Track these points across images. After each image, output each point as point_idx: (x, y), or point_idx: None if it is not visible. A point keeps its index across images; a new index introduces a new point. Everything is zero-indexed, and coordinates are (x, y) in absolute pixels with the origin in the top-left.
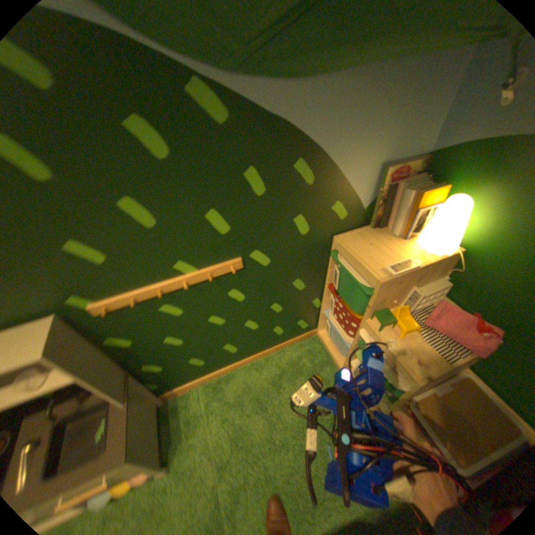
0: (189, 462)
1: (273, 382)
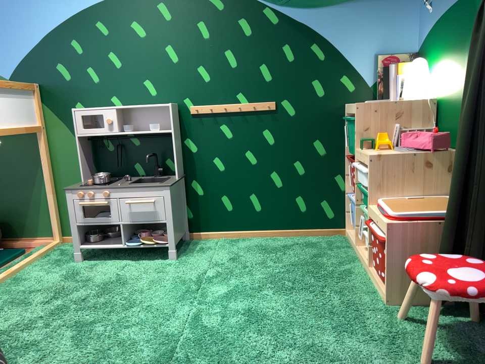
0: (192, 261)
1: (284, 247)
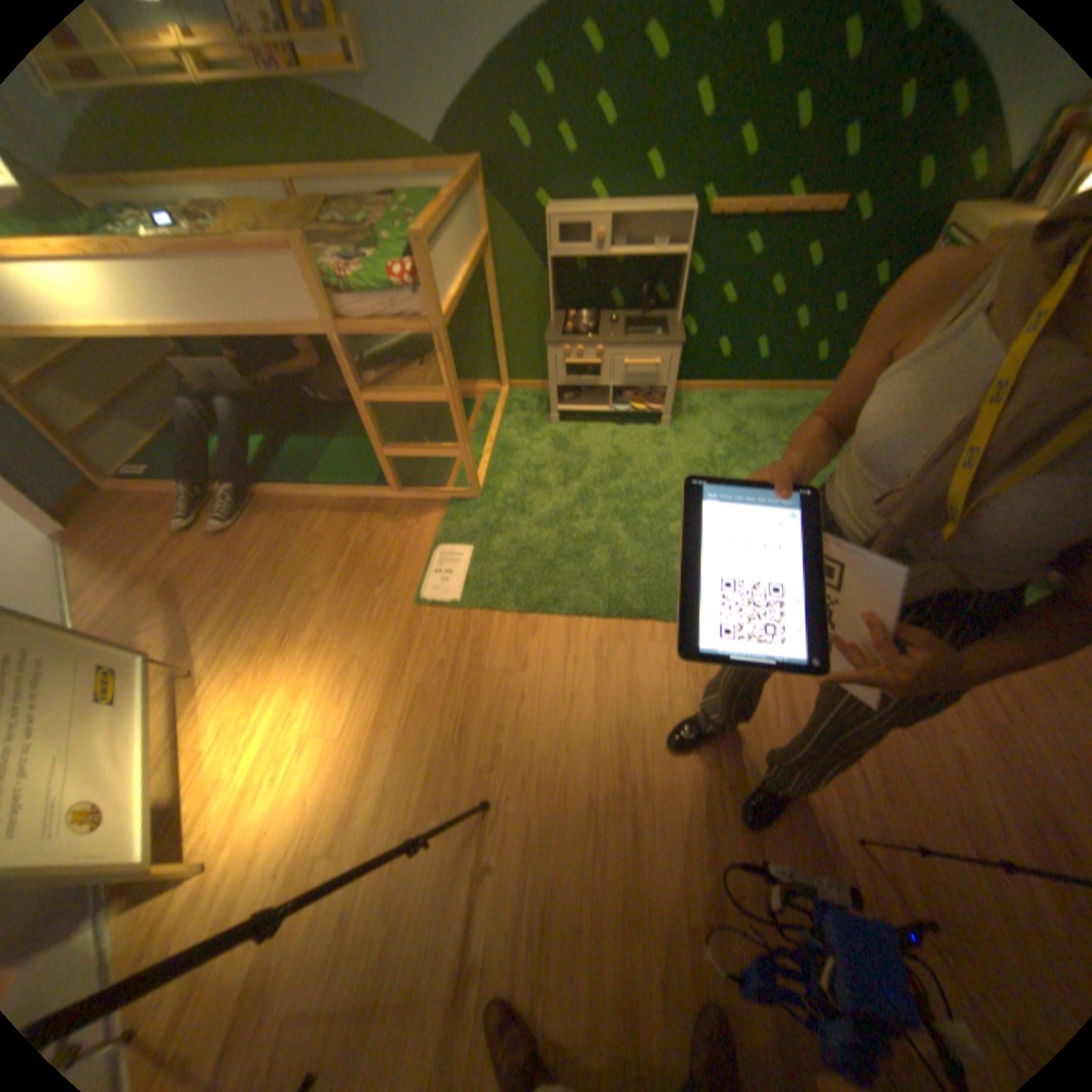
0: (686, 429)
1: (788, 410)
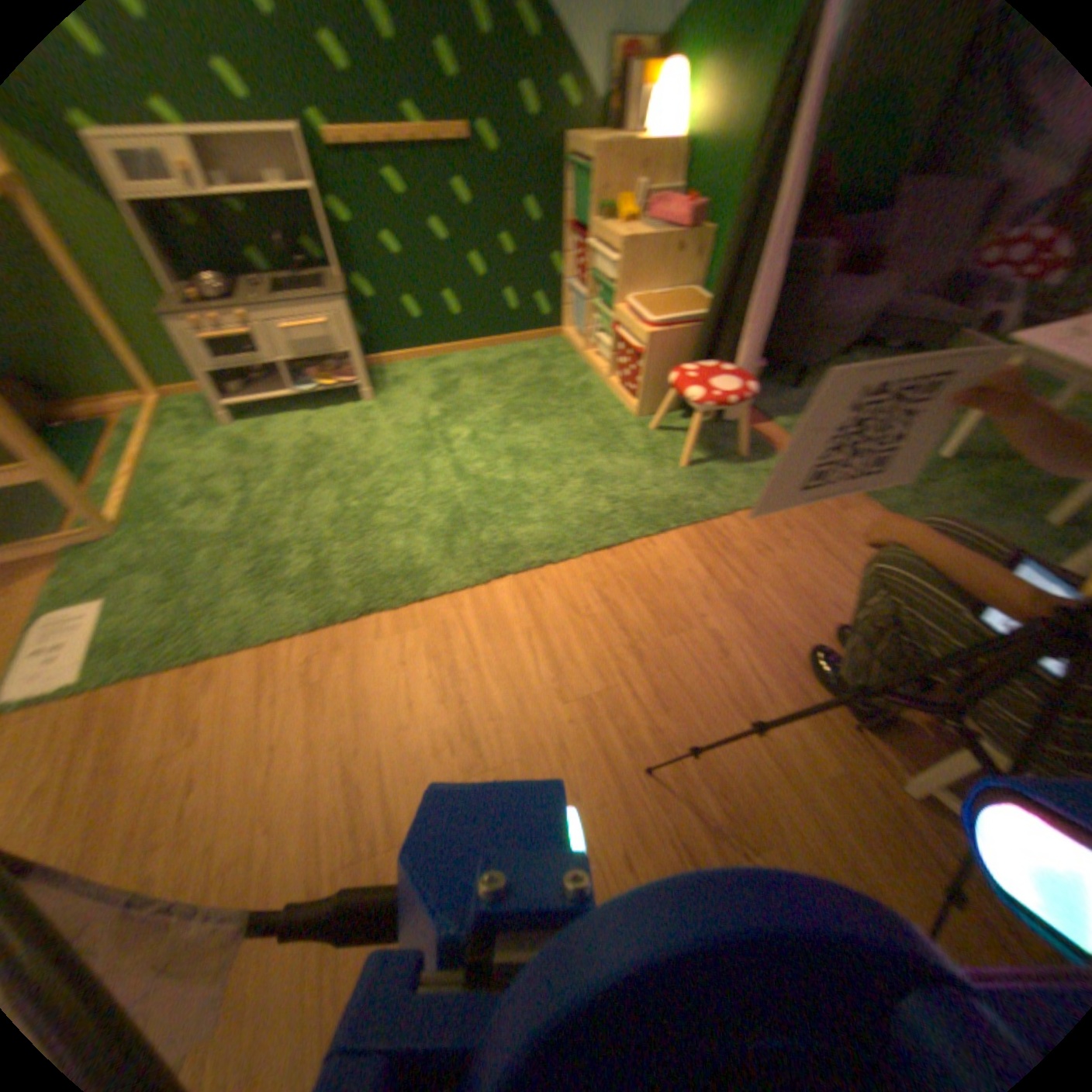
0: (391, 397)
1: (495, 360)
